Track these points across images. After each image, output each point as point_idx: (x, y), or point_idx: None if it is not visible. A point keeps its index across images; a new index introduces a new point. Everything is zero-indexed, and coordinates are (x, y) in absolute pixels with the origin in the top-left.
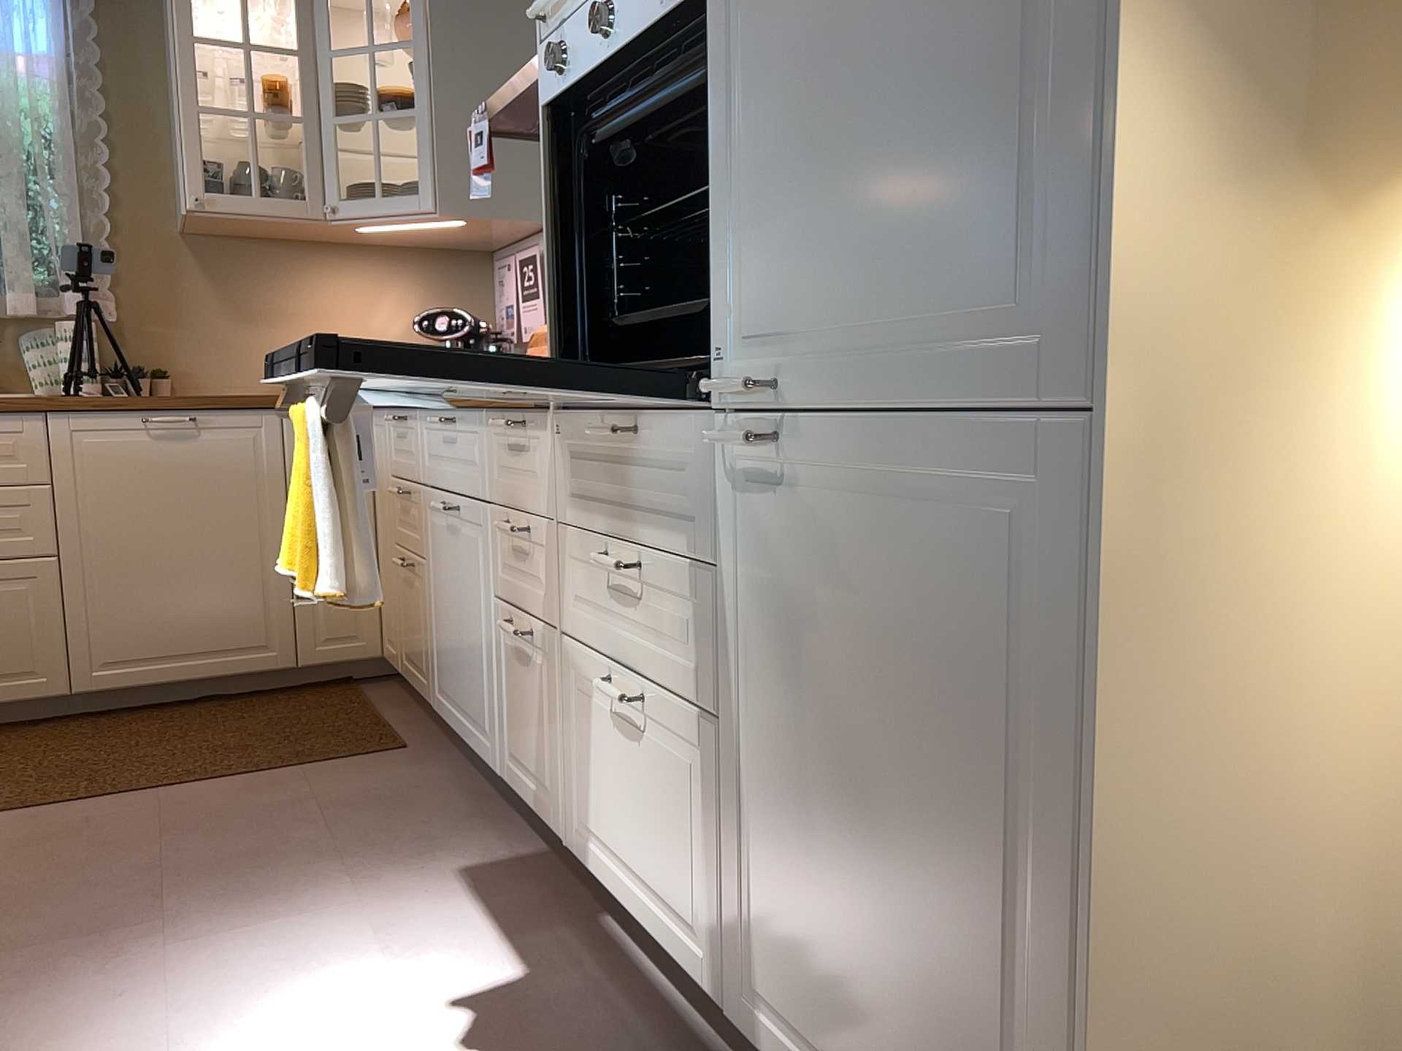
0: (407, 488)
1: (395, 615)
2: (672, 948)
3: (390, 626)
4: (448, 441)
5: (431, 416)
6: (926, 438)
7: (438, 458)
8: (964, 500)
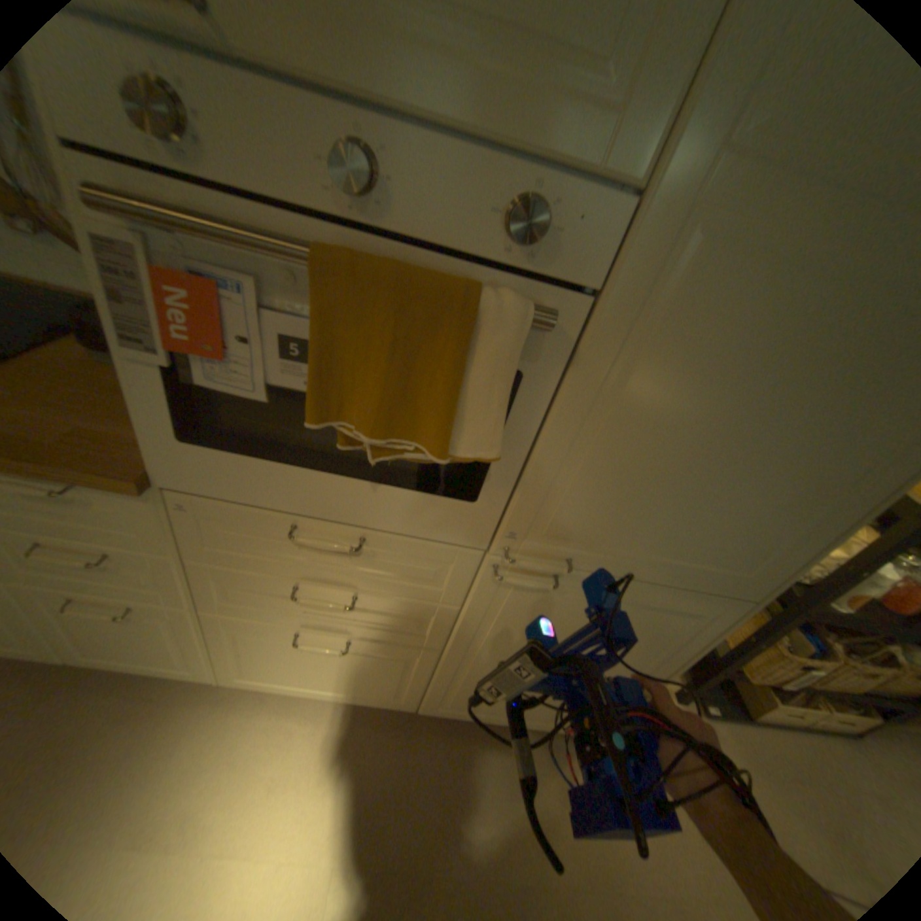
0: None
1: None
2: (362, 702)
3: None
4: None
5: None
6: (658, 591)
7: None
8: (667, 609)
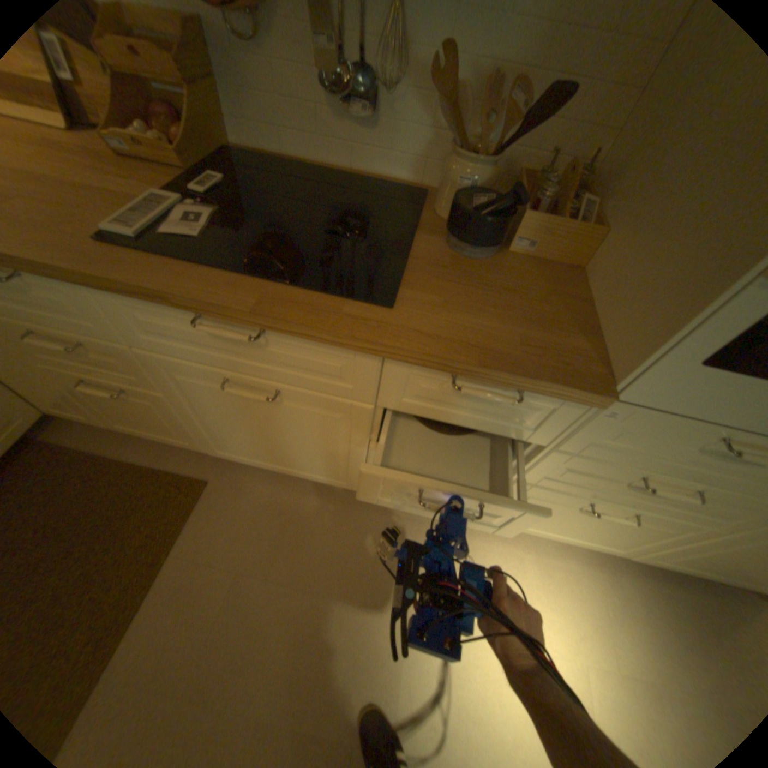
0: (66, 336)
1: (72, 402)
2: (588, 546)
3: (58, 405)
4: (234, 337)
5: (152, 303)
6: None
7: (193, 342)
8: None
